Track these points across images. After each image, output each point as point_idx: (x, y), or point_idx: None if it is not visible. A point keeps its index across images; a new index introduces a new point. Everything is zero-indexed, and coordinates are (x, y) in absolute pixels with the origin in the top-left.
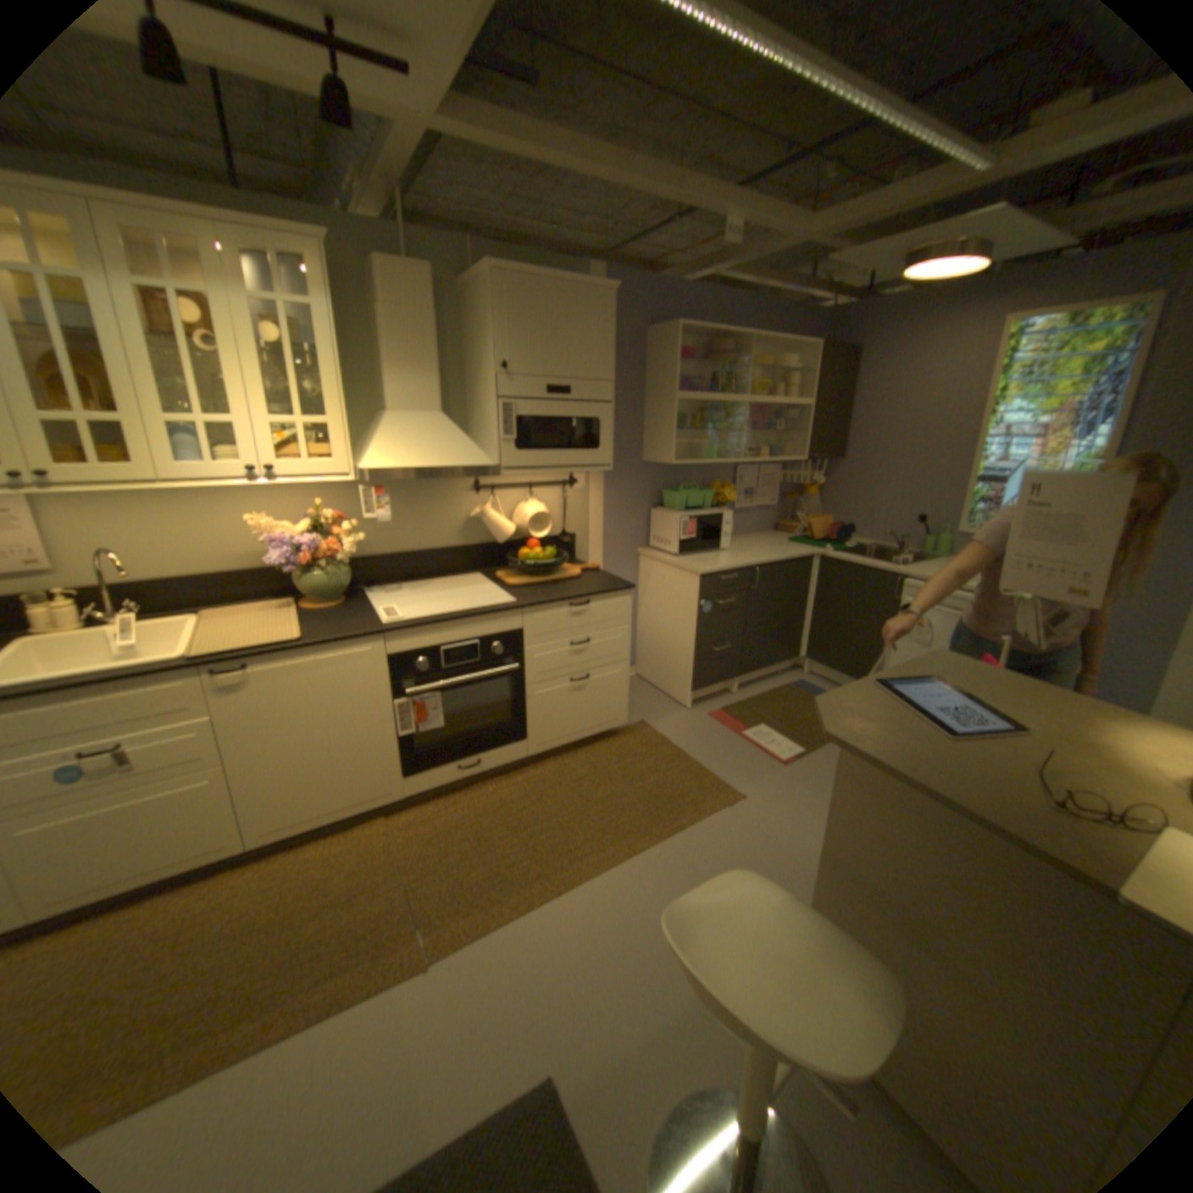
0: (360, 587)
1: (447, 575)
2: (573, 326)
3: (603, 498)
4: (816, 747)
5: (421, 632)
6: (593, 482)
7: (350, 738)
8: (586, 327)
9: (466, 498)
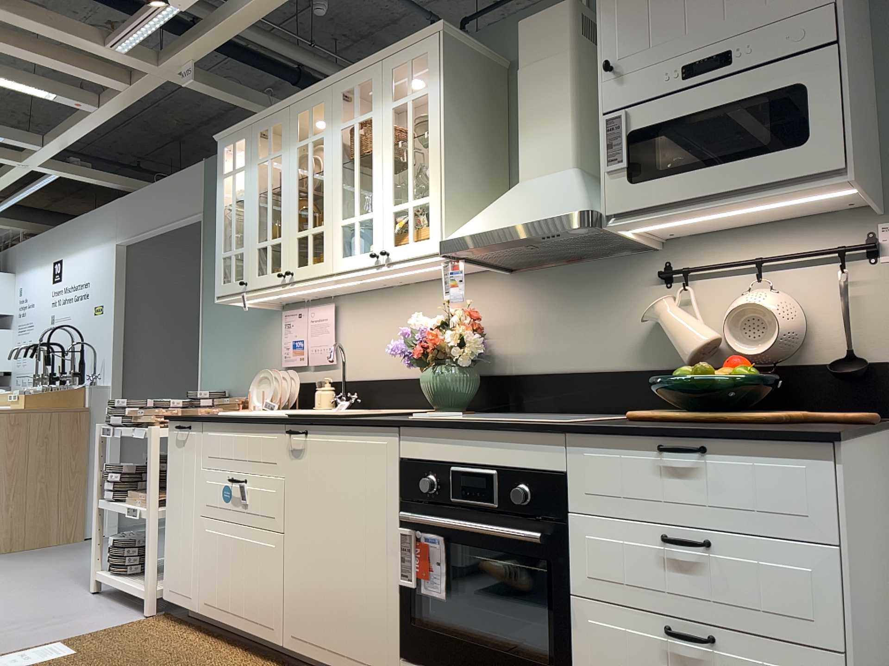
0: (511, 412)
1: (613, 412)
2: None
3: None
4: None
5: (432, 436)
6: None
7: (360, 557)
8: None
9: (650, 293)
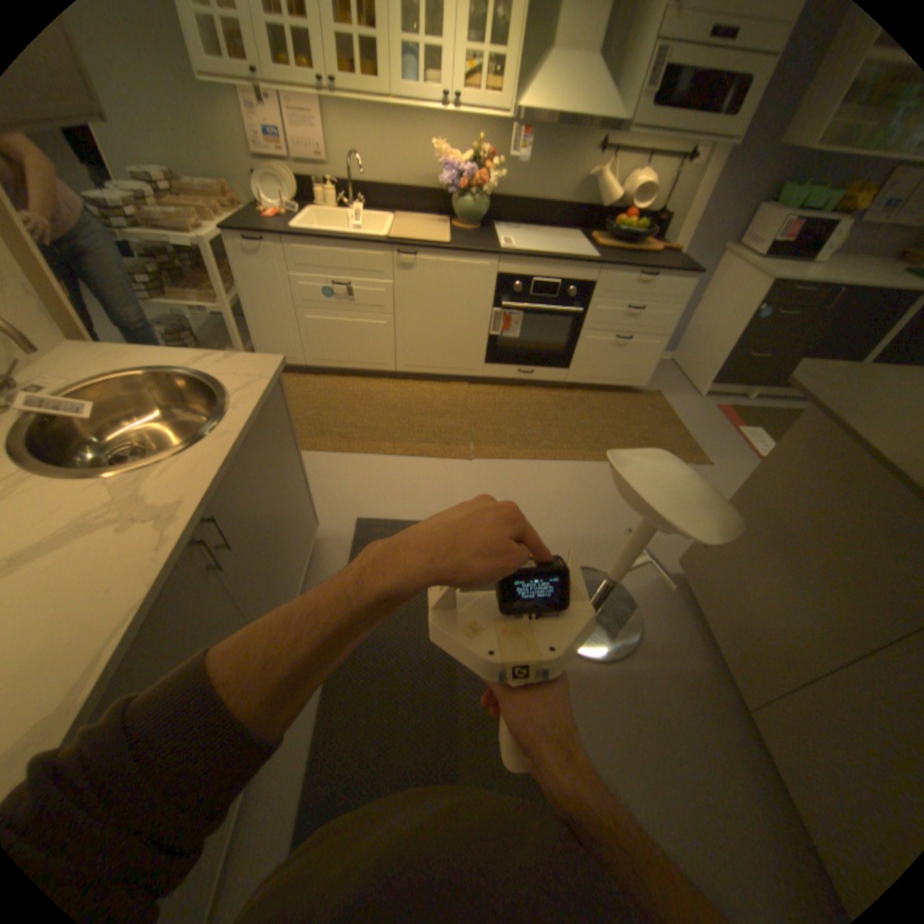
0: (492, 221)
1: (554, 227)
2: None
3: (718, 179)
4: None
5: (524, 262)
6: (716, 159)
7: (462, 324)
8: None
9: (592, 155)
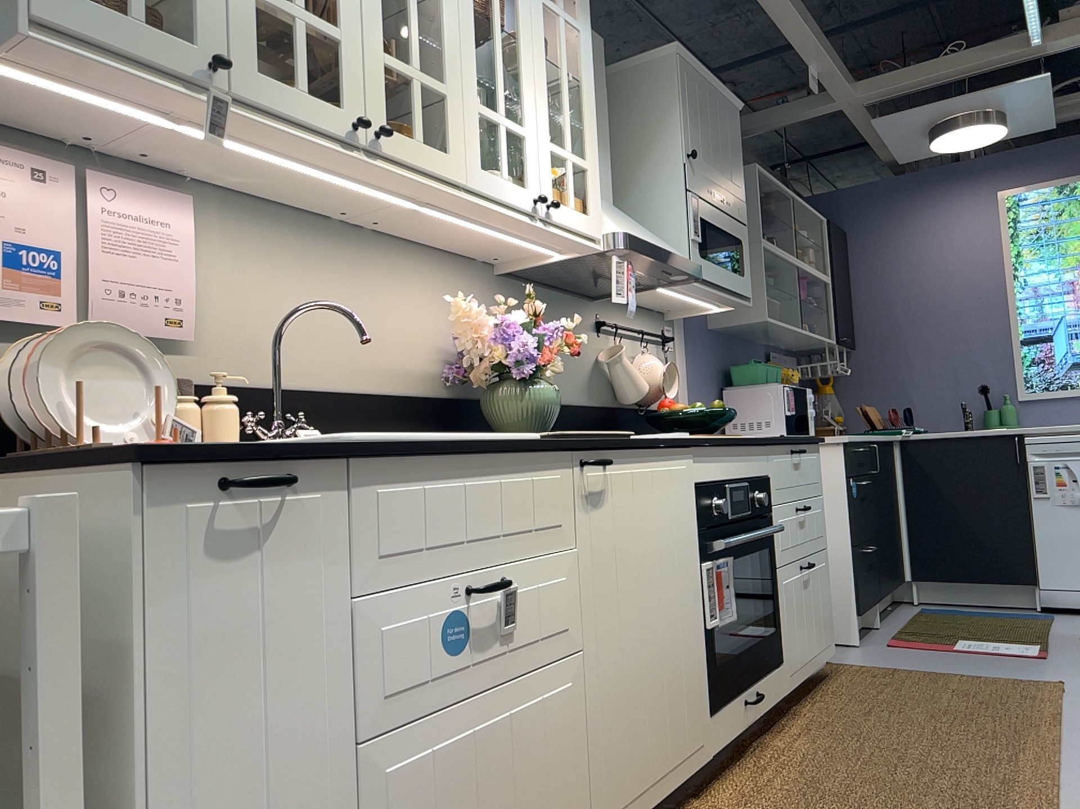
0: None
1: None
2: (723, 134)
3: (689, 367)
4: (1042, 640)
5: (714, 454)
6: (681, 344)
7: (675, 621)
8: (730, 140)
9: (593, 338)
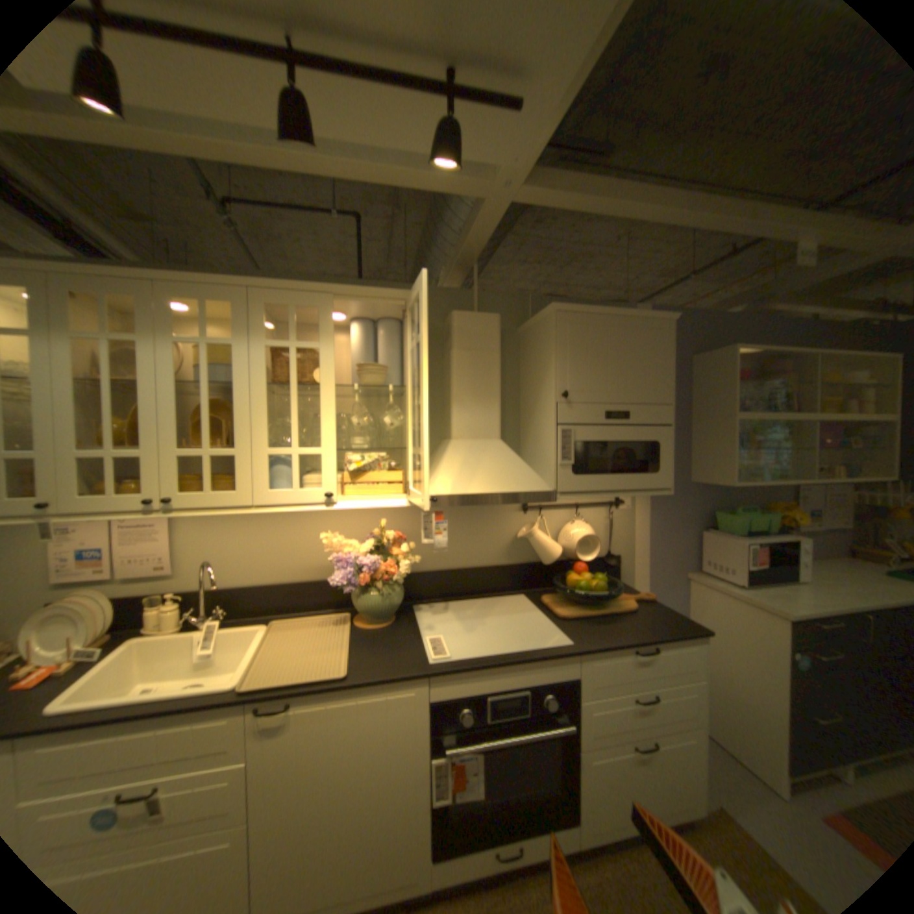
0: (410, 602)
1: (491, 594)
2: (633, 354)
3: (650, 519)
4: None
5: (467, 677)
6: (640, 502)
7: (380, 802)
8: (646, 355)
9: (514, 517)
